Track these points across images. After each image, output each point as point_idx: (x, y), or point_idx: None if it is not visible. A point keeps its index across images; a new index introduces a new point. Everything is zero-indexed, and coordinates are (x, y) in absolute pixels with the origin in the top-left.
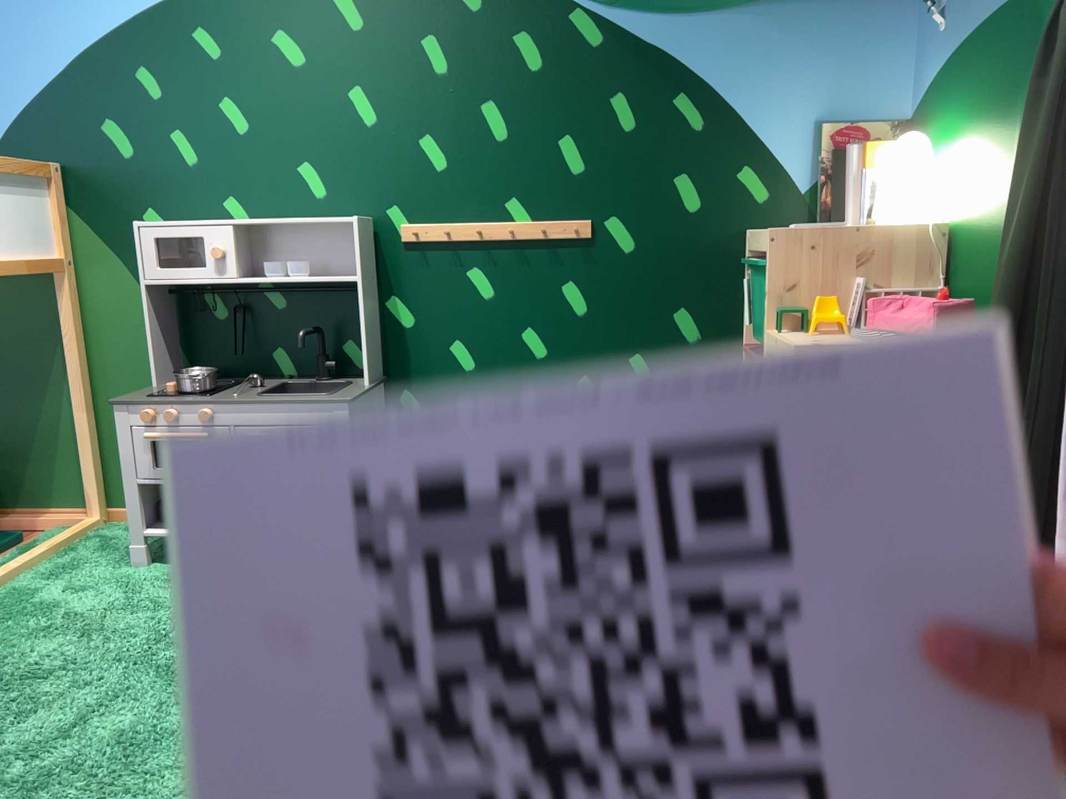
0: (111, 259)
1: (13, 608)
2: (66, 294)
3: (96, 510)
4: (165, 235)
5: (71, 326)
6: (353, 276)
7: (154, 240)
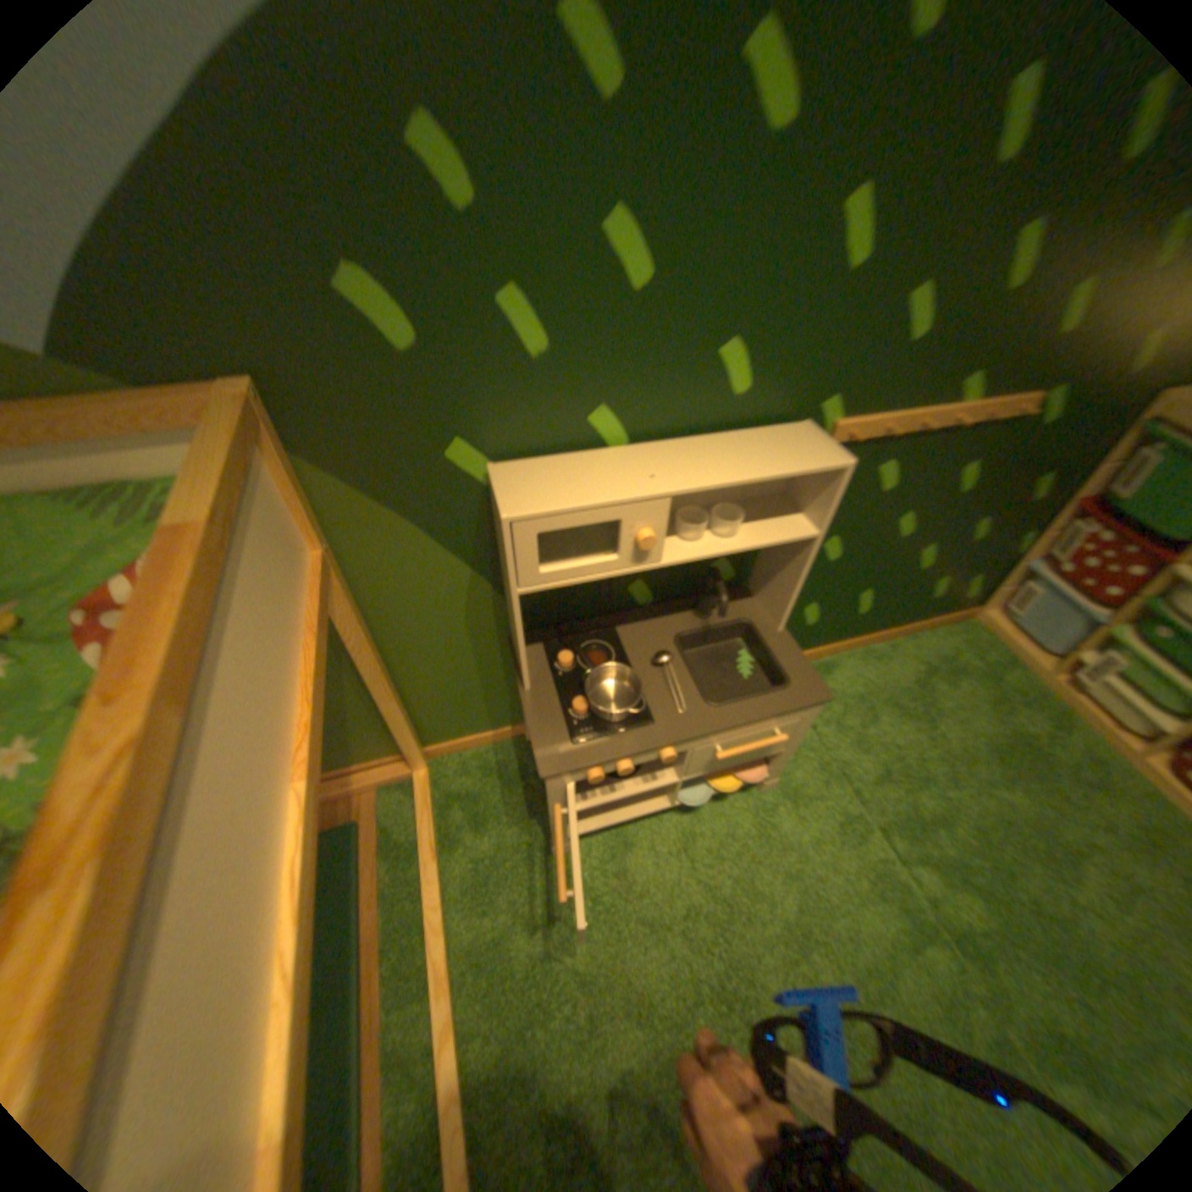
0: (392, 524)
1: (506, 996)
2: (339, 594)
3: (421, 766)
4: (560, 527)
5: (356, 629)
6: (813, 532)
7: (538, 537)
